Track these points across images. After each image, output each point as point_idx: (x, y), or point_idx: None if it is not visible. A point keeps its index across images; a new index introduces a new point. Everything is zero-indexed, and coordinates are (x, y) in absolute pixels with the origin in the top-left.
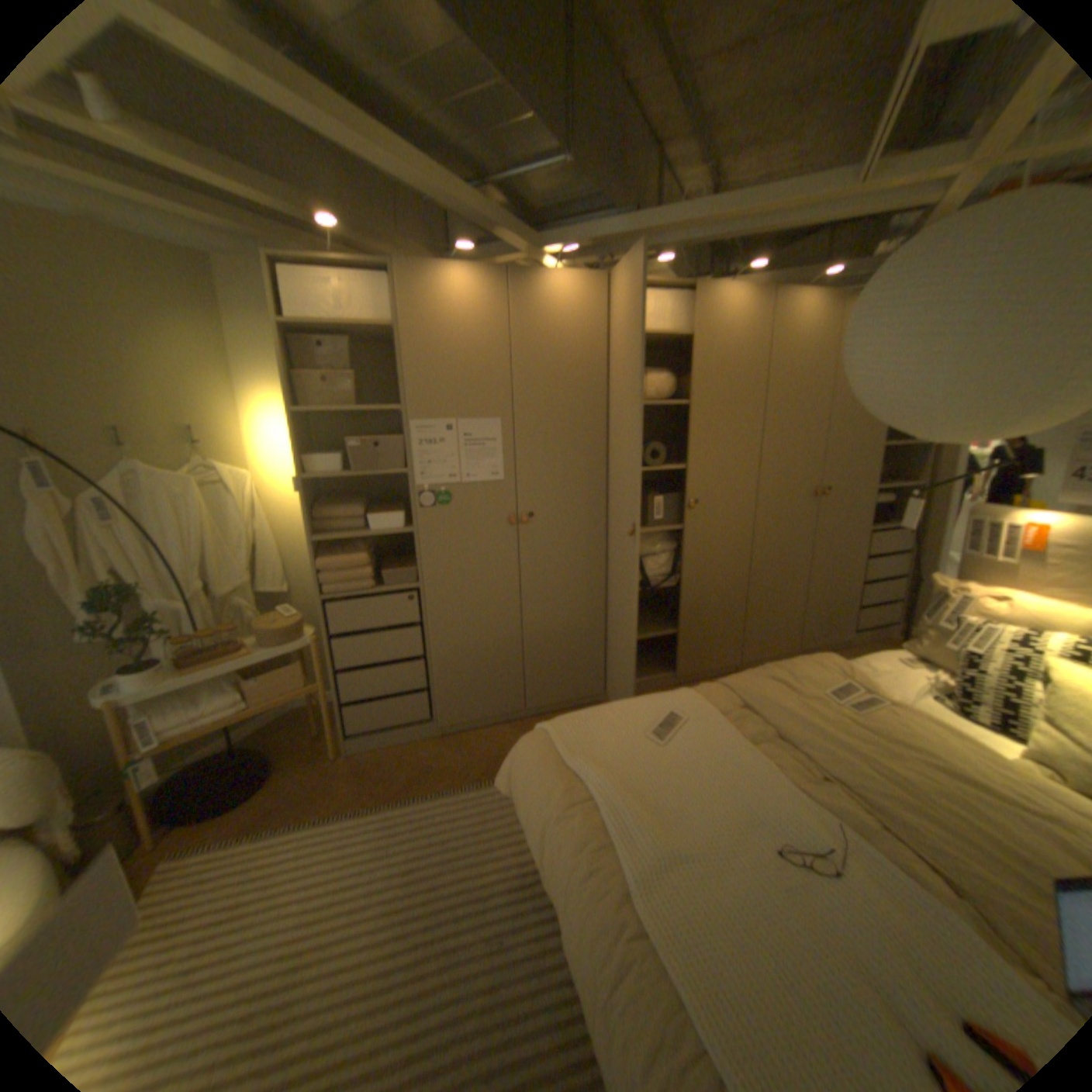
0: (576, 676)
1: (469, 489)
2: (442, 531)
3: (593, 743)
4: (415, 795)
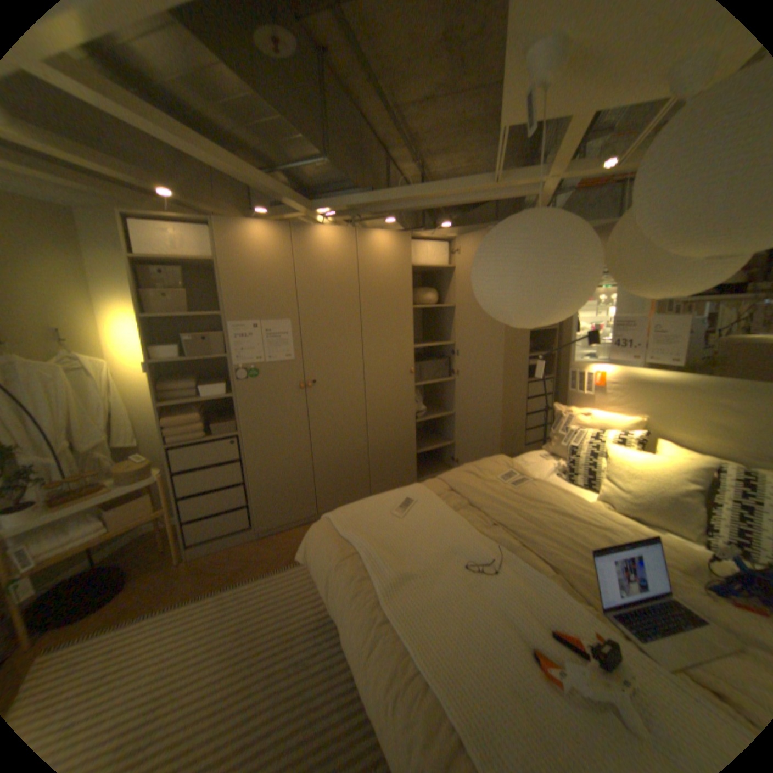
0: (351, 488)
1: (271, 366)
2: (253, 395)
3: (357, 520)
4: (240, 581)
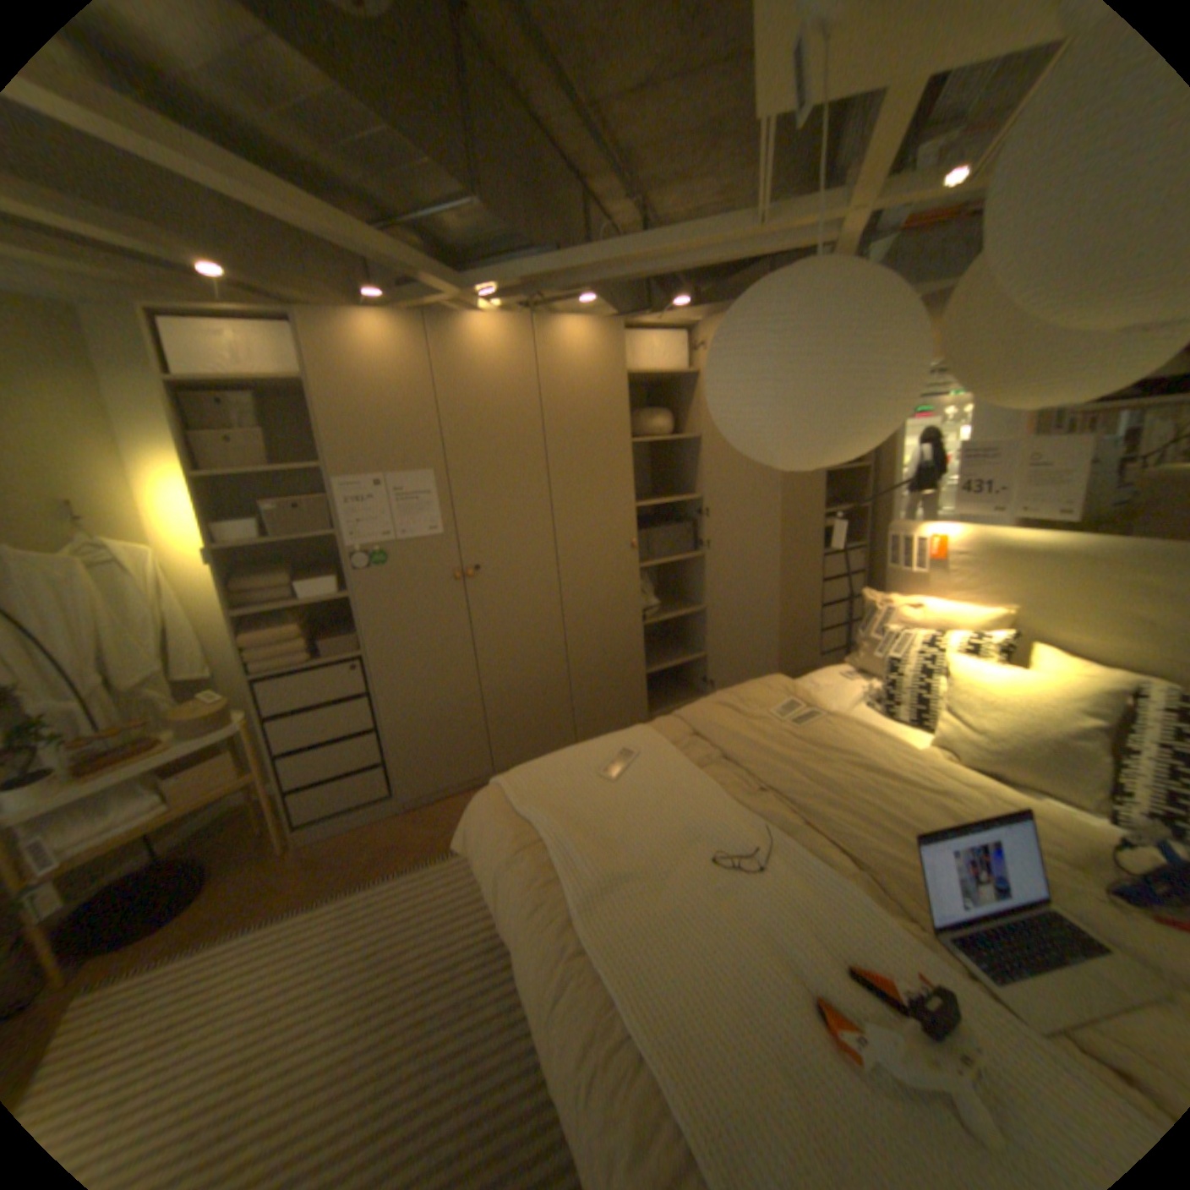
0: (545, 730)
1: (408, 545)
2: (382, 592)
3: (544, 787)
4: (377, 877)
